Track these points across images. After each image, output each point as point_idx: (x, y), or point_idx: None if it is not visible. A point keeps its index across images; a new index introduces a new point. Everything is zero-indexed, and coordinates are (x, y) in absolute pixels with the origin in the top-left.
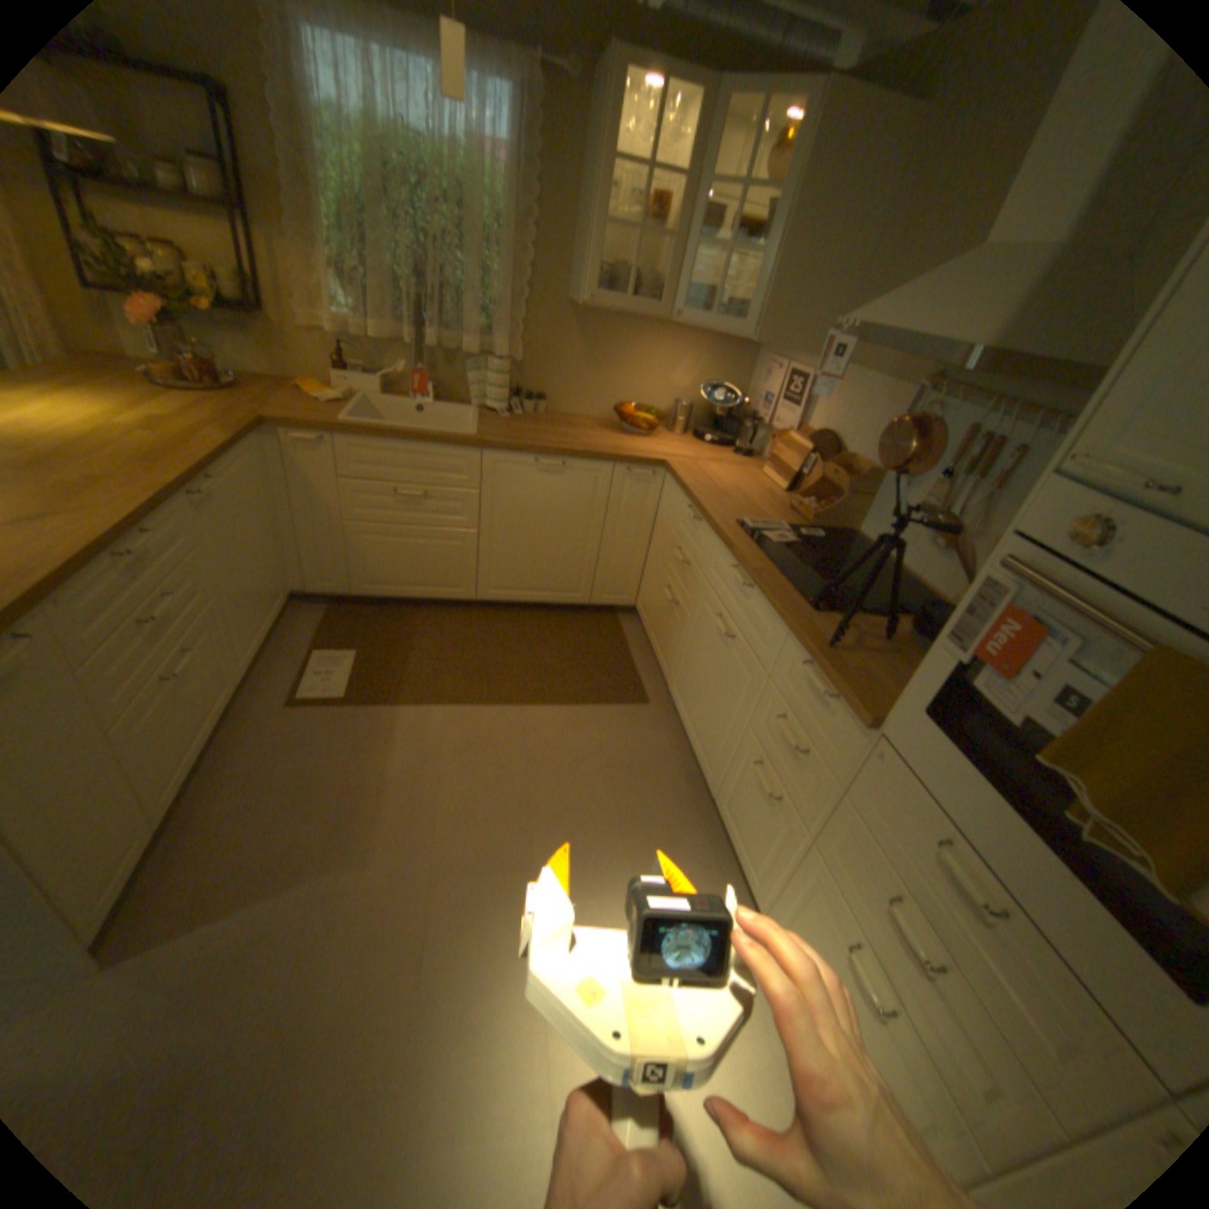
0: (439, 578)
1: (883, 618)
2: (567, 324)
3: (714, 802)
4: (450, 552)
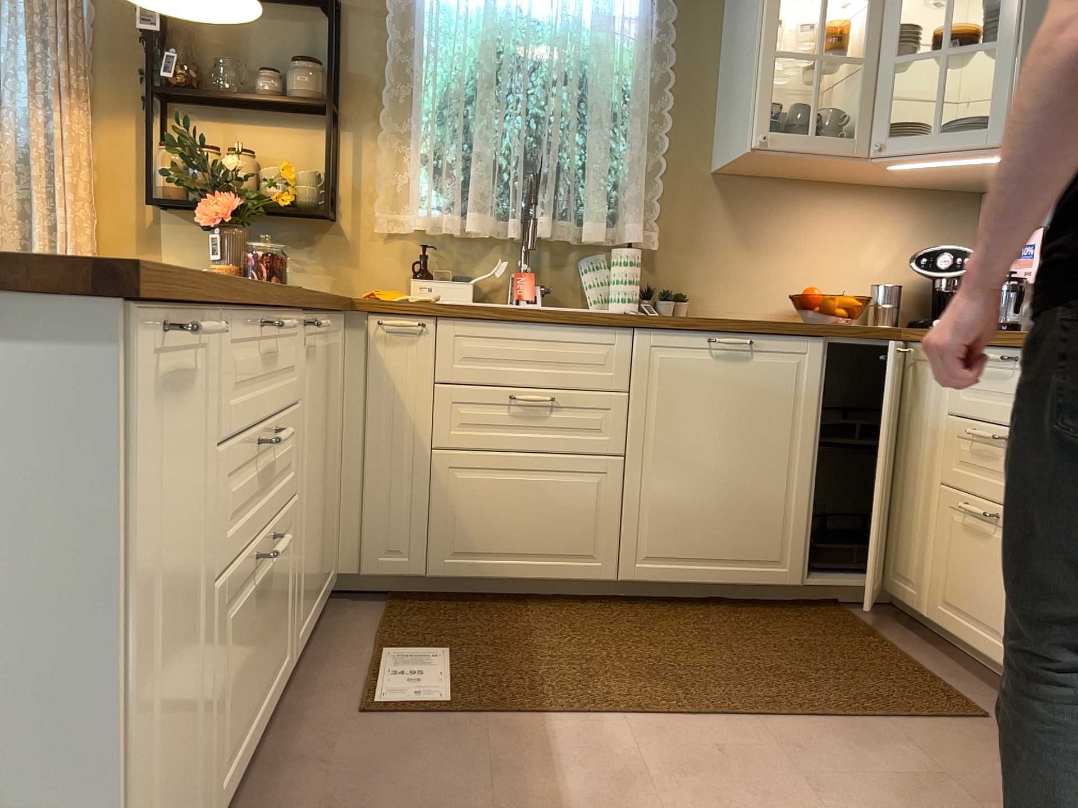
0: (565, 541)
1: None
2: (713, 200)
3: None
4: (584, 494)
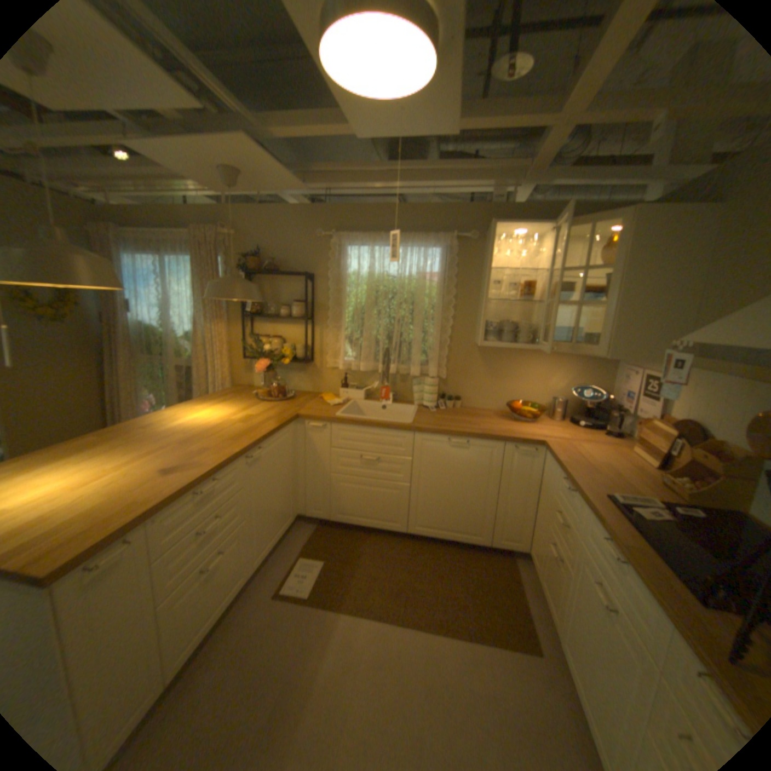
0: (383, 515)
1: None
2: (474, 355)
3: None
4: (391, 497)
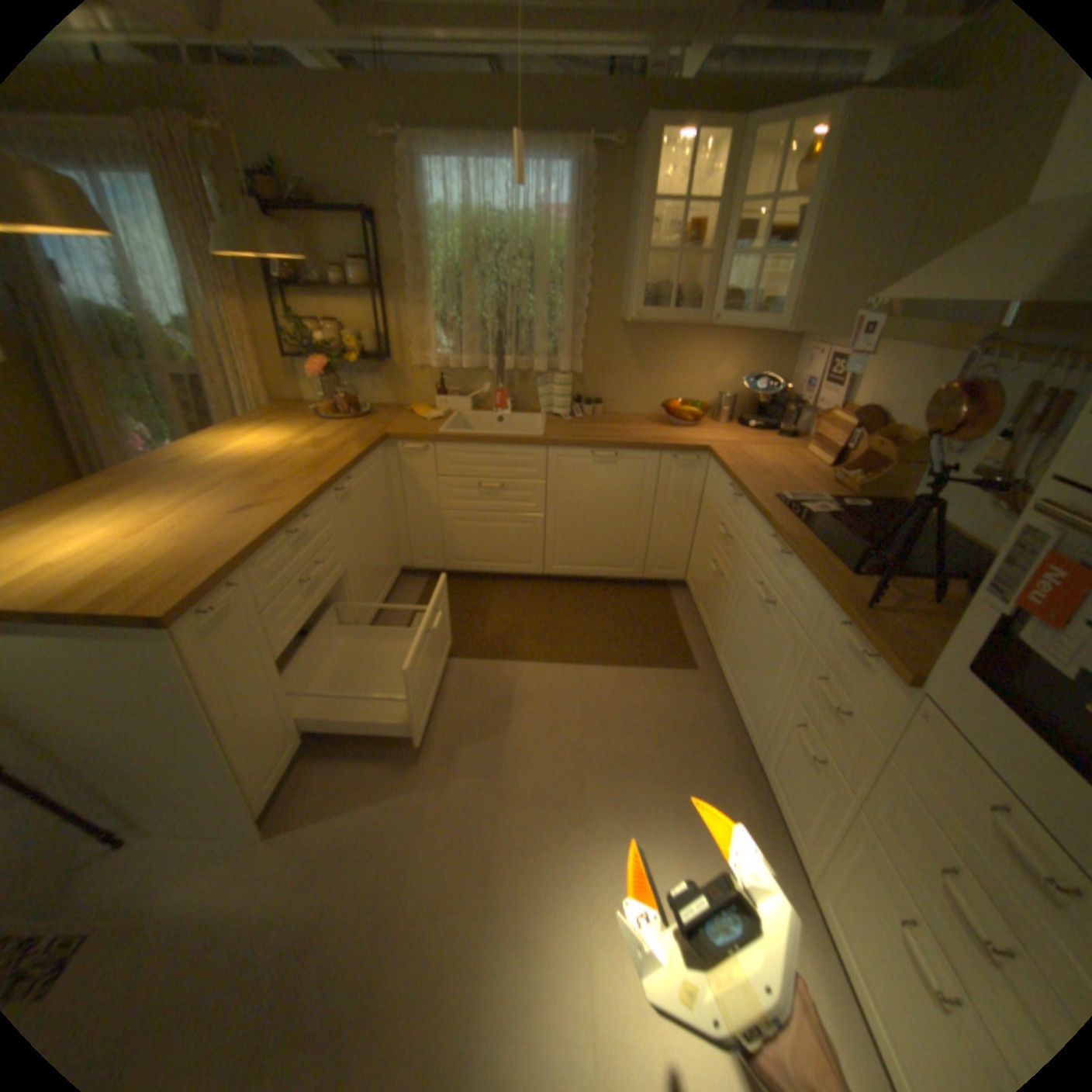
0: (513, 555)
1: (935, 581)
2: (619, 338)
3: (761, 766)
4: (522, 533)
